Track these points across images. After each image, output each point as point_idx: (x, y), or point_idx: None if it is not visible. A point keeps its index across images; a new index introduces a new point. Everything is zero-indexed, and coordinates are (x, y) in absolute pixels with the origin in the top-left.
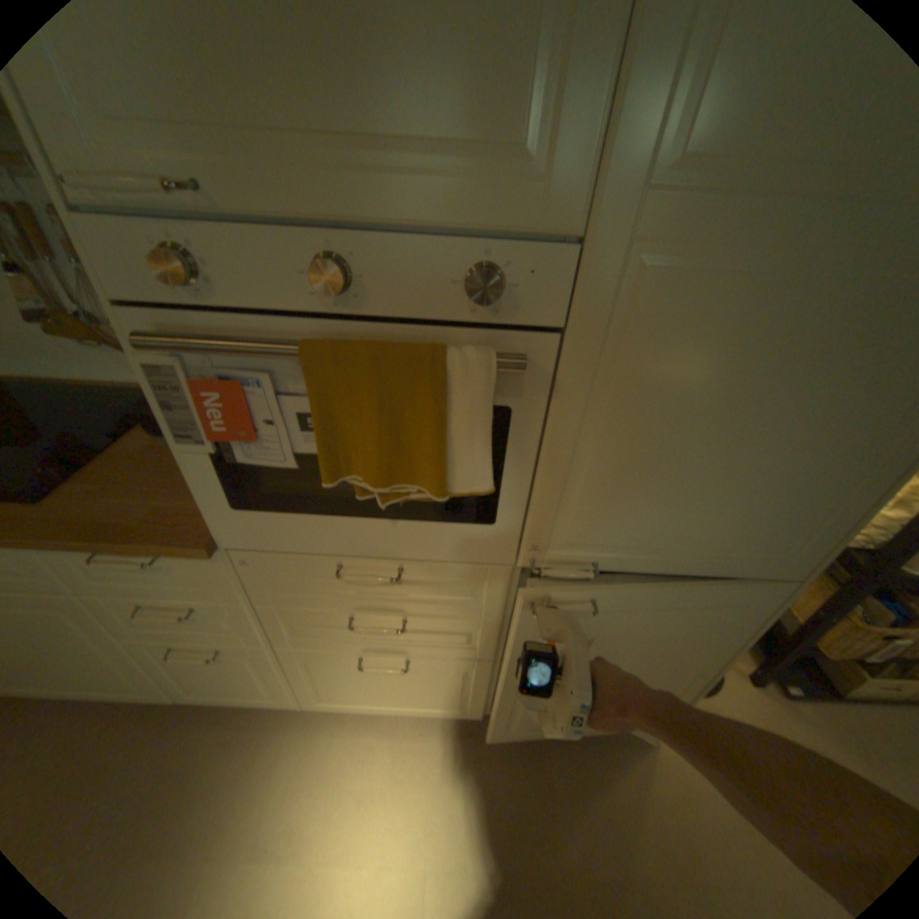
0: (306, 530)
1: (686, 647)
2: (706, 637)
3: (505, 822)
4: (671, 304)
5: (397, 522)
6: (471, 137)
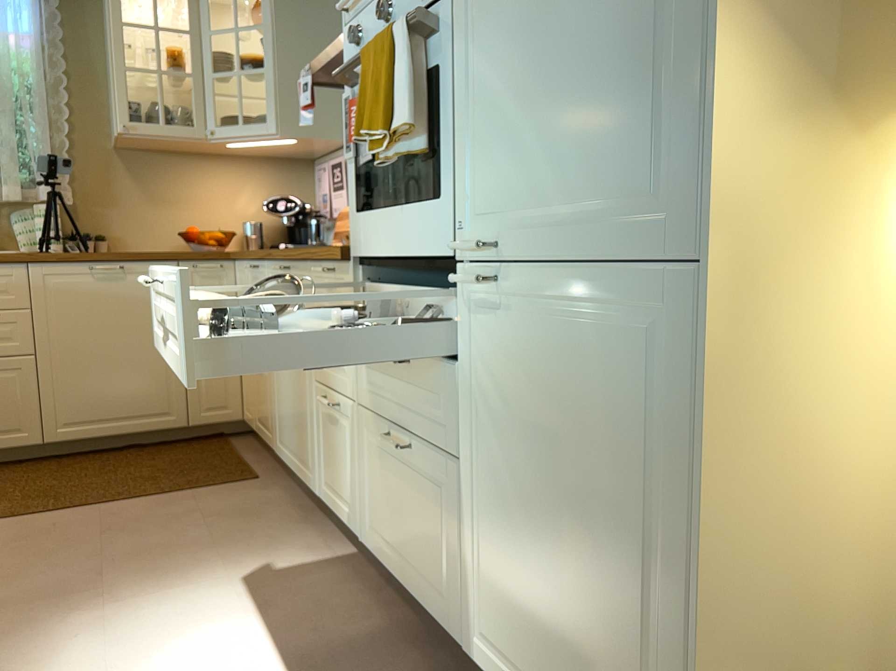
0: (377, 227)
1: (628, 467)
2: (644, 436)
3: None
4: None
5: (408, 208)
6: None
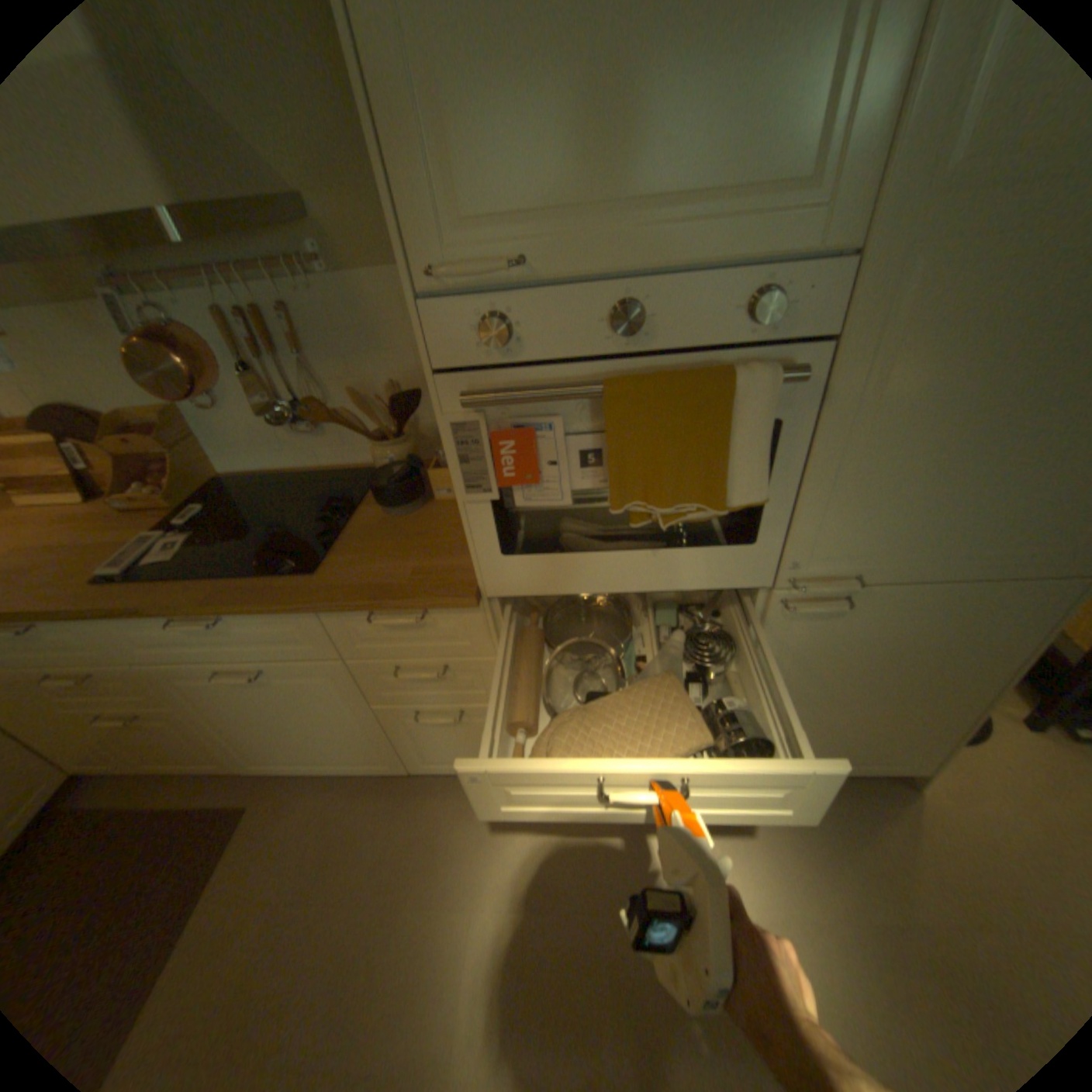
0: (568, 568)
1: (957, 668)
2: (980, 653)
3: (762, 873)
4: (947, 298)
5: (657, 551)
6: (765, 181)
